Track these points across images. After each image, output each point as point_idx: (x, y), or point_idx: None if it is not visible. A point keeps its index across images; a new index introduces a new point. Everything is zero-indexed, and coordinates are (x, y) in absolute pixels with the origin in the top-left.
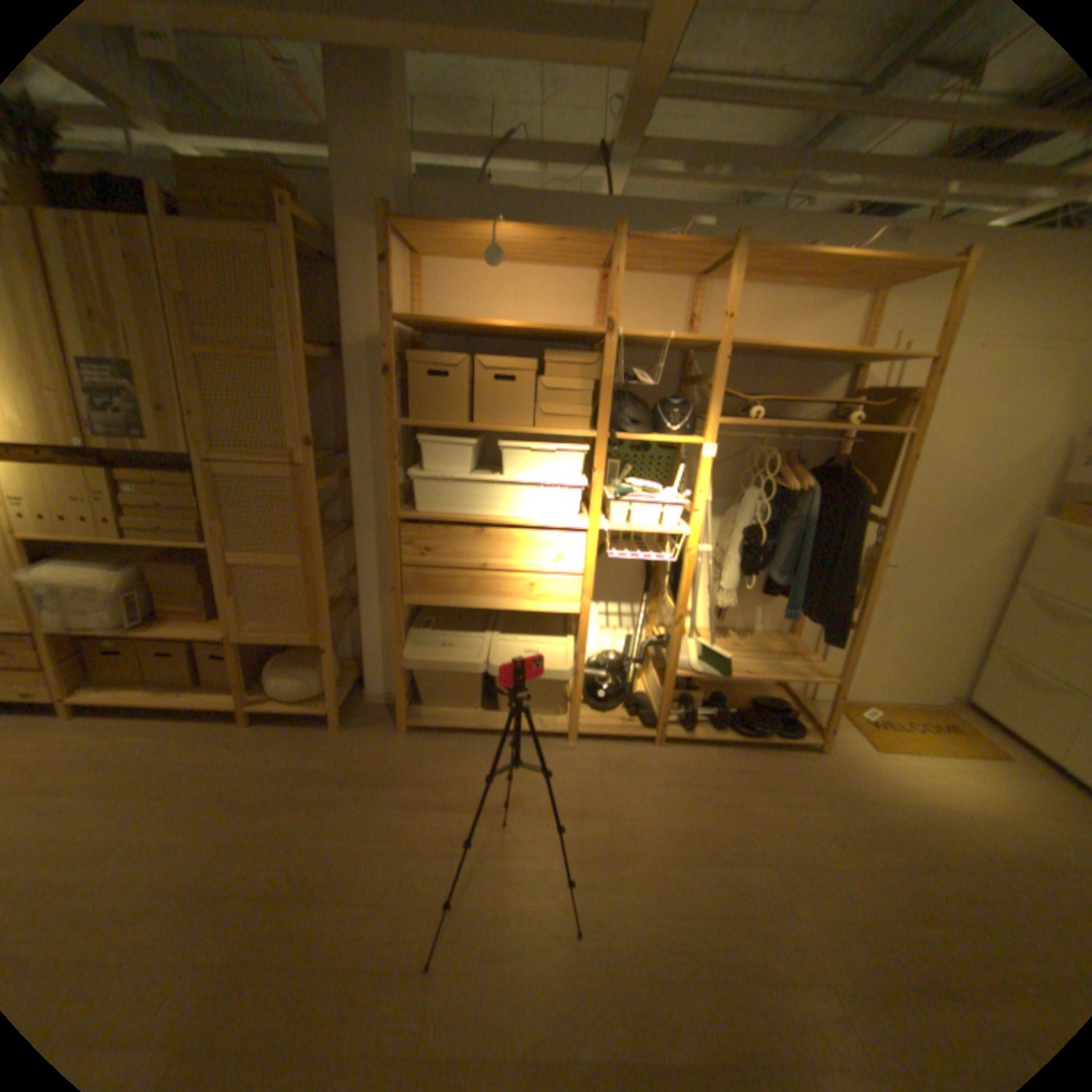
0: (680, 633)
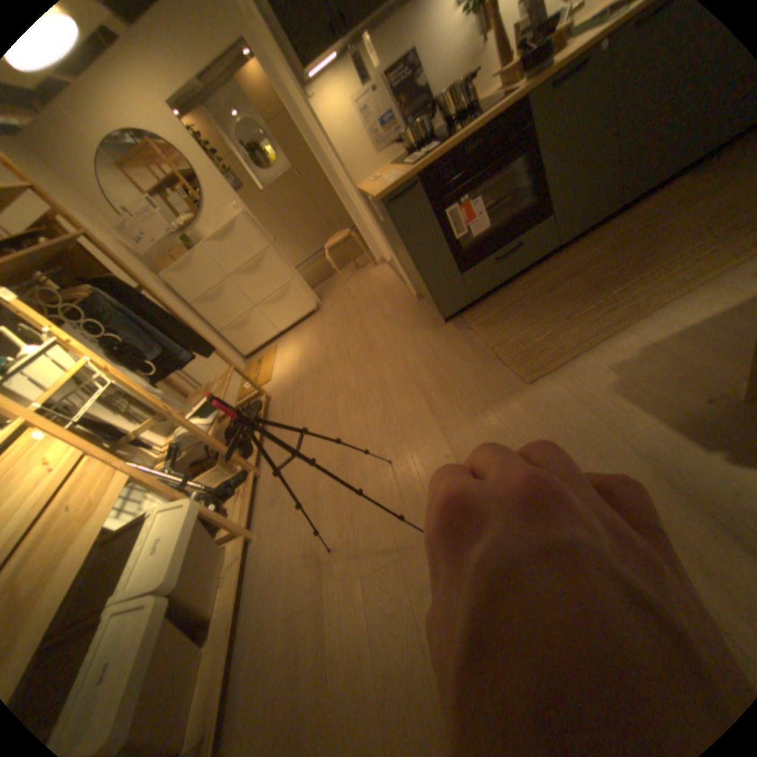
0: (177, 413)
